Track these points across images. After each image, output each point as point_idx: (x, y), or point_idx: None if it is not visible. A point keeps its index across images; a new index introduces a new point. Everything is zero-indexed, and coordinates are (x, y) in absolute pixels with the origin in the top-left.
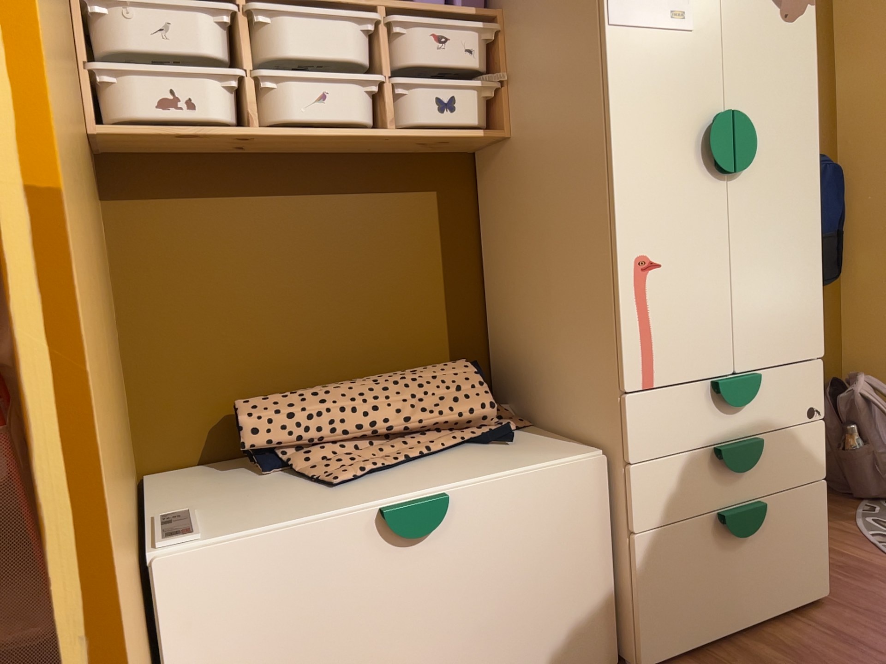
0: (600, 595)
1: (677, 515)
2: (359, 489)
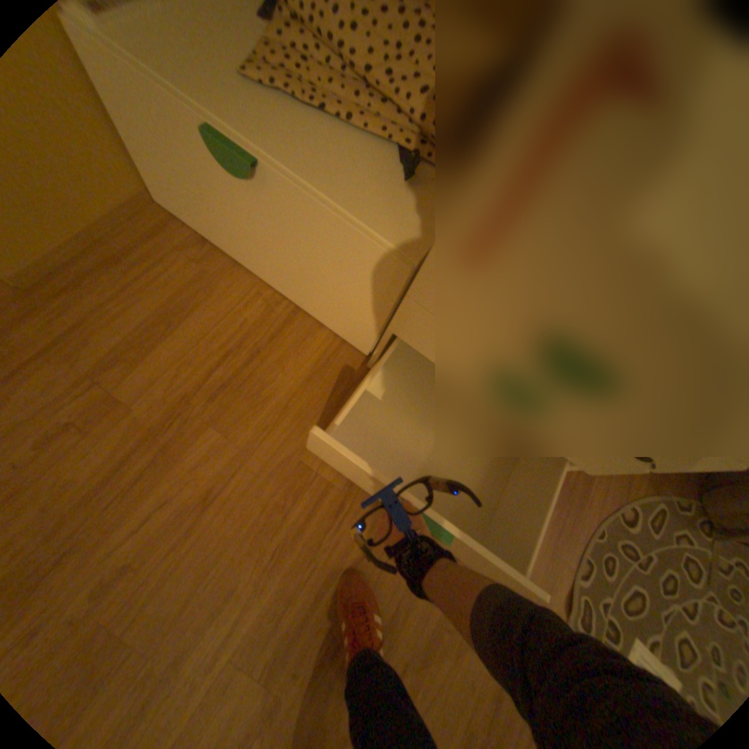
0: (367, 324)
1: (428, 354)
2: (244, 93)
